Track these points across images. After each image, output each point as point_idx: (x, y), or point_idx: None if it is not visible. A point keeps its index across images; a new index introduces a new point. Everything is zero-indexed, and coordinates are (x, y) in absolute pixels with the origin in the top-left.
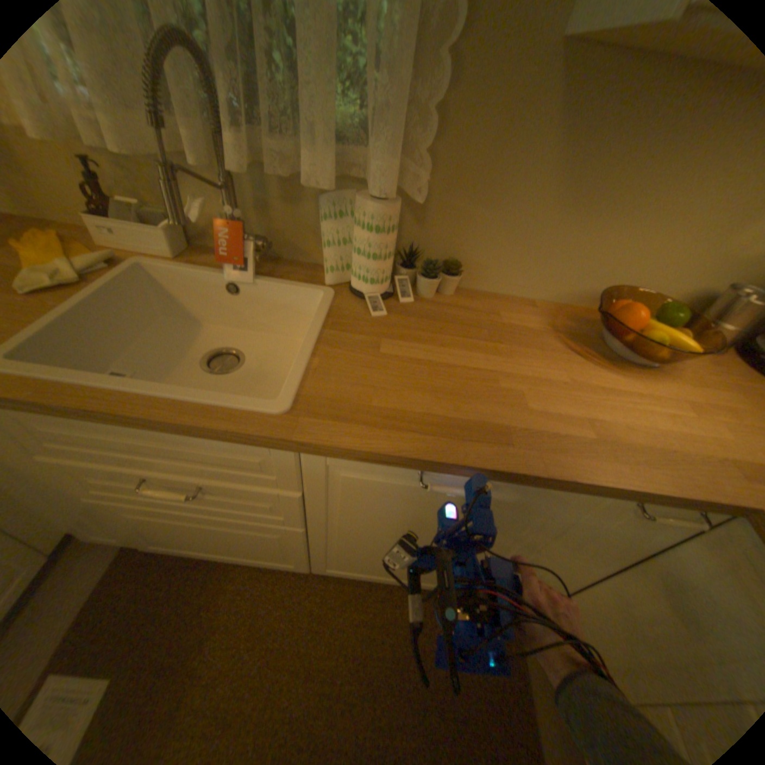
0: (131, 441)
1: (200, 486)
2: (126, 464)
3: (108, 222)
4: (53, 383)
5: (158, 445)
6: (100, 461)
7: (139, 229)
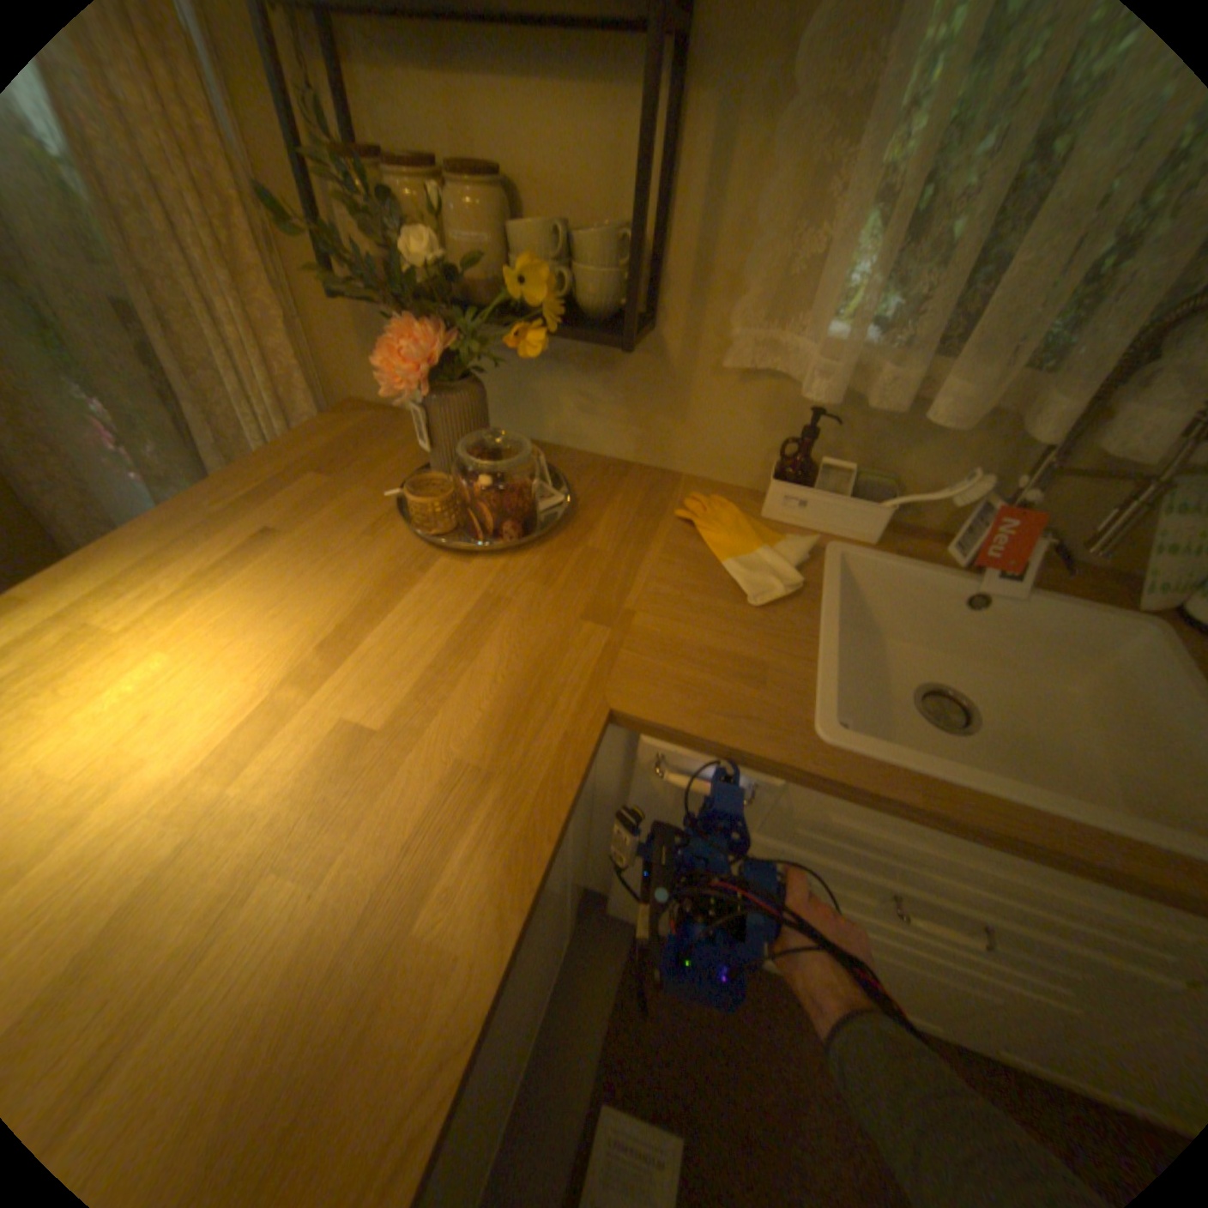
0: (987, 867)
1: (1003, 930)
2: (910, 880)
3: (814, 493)
4: (938, 781)
5: (1031, 882)
6: (871, 866)
7: (859, 505)
